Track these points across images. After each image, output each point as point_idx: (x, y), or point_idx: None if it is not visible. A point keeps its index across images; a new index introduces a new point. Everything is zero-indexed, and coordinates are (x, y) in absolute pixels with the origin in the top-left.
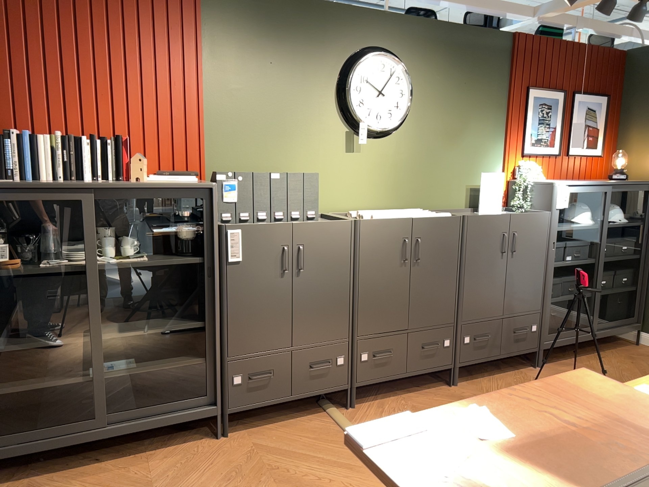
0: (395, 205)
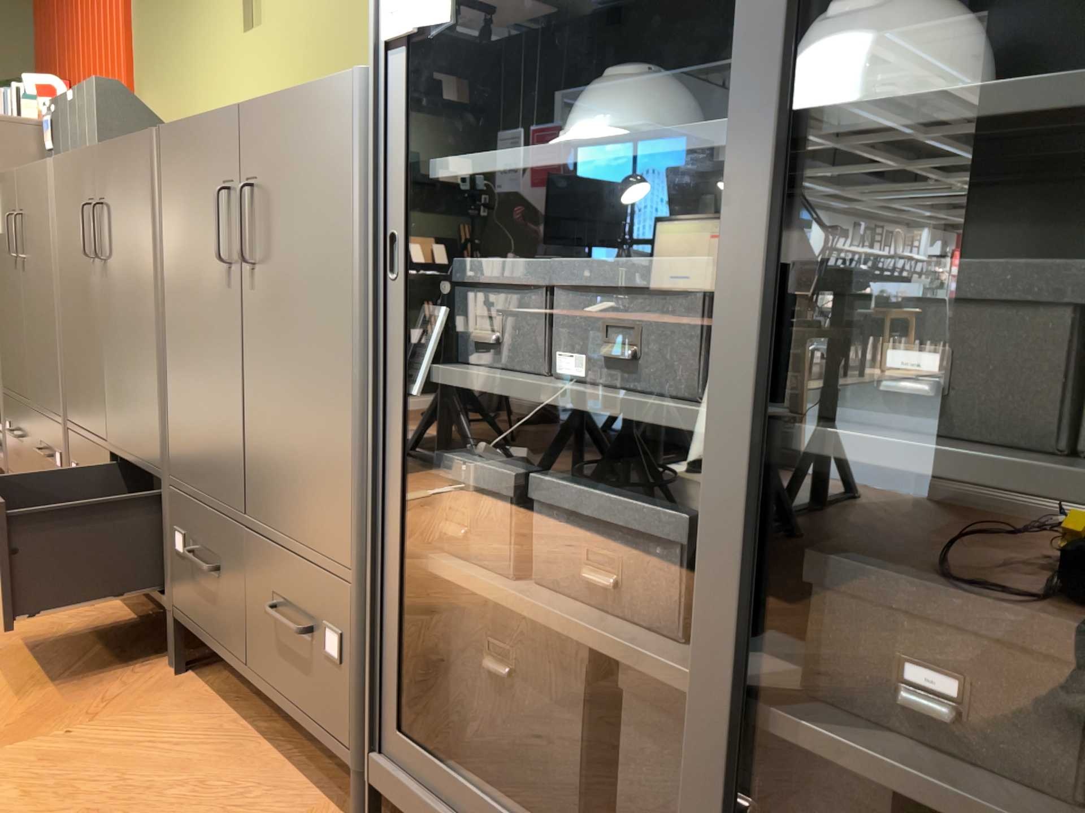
0: None
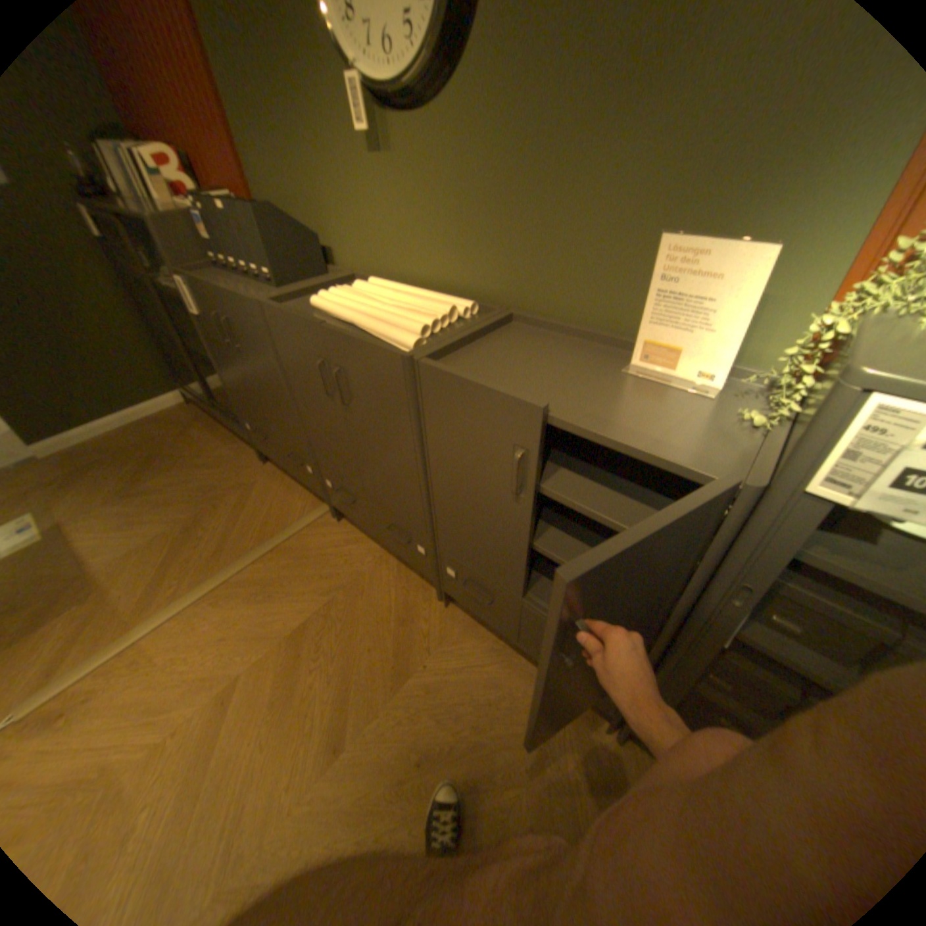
0: (462, 284)
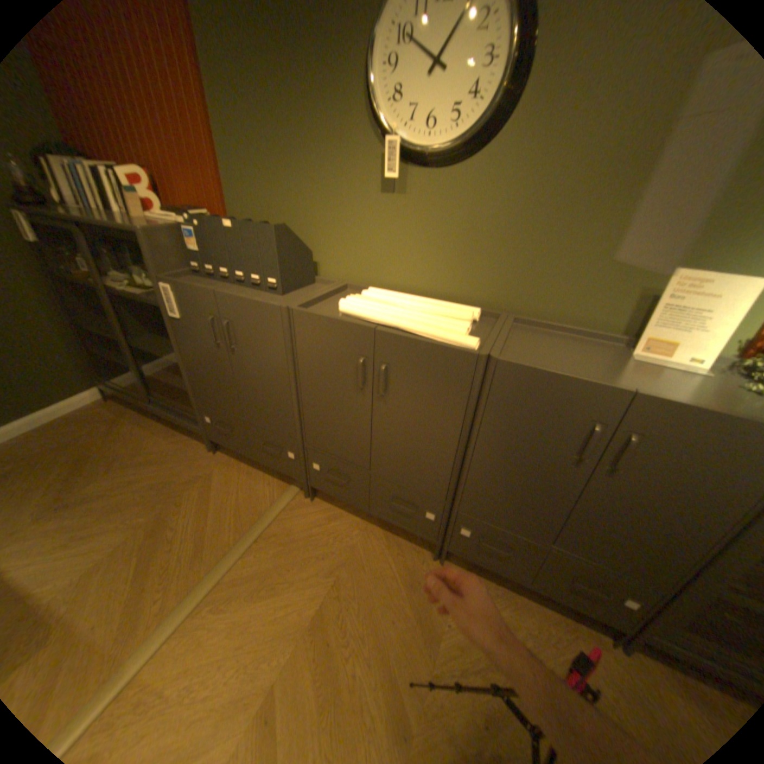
0: (460, 294)
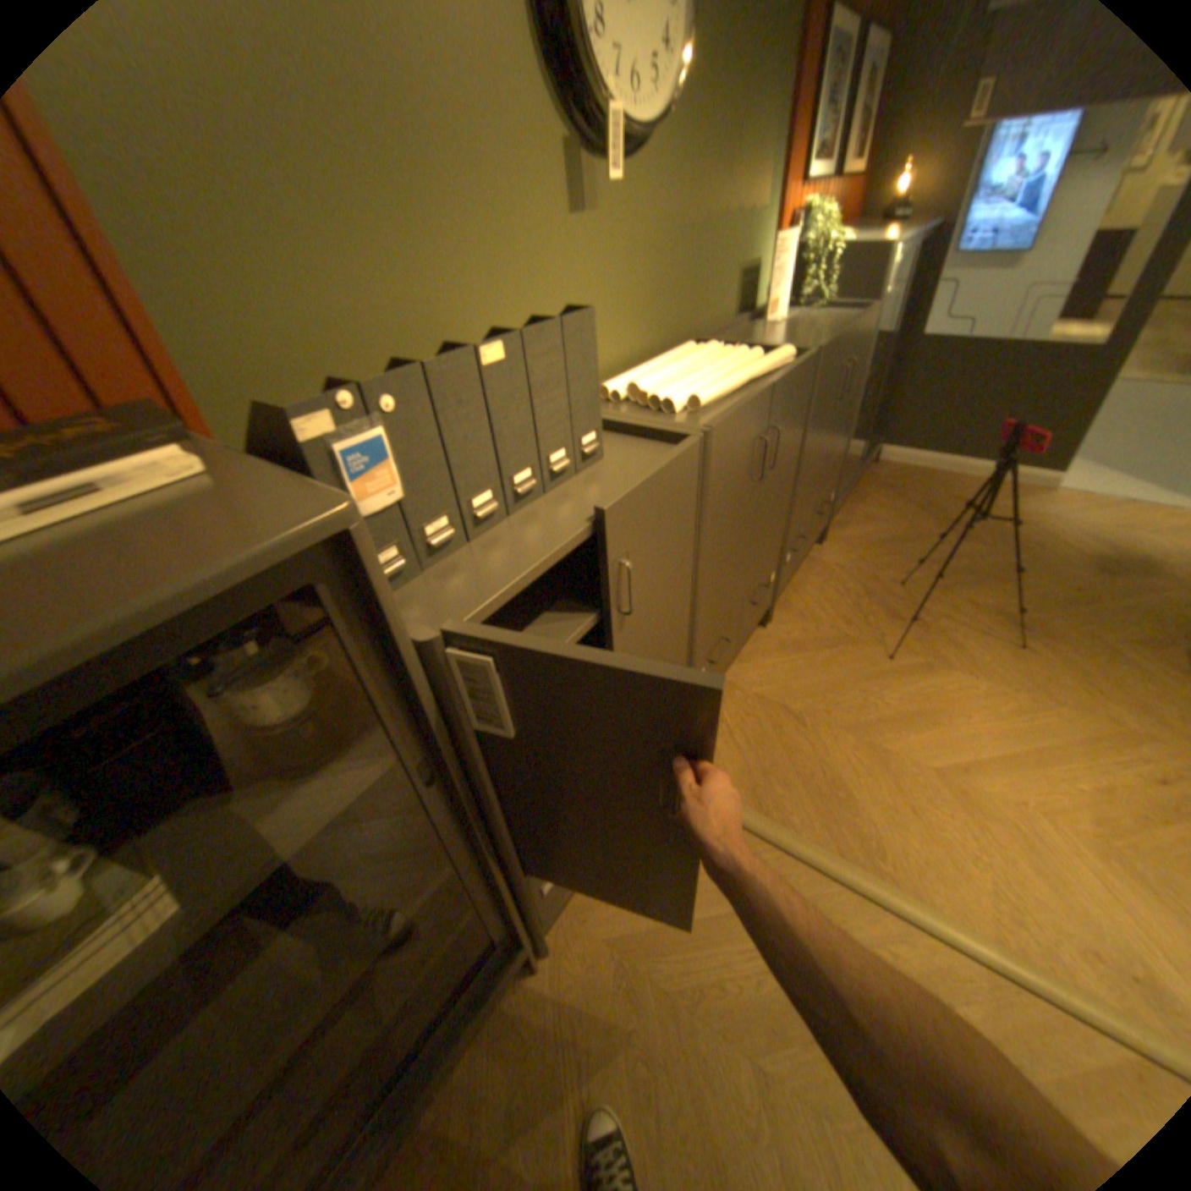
0: (656, 342)
